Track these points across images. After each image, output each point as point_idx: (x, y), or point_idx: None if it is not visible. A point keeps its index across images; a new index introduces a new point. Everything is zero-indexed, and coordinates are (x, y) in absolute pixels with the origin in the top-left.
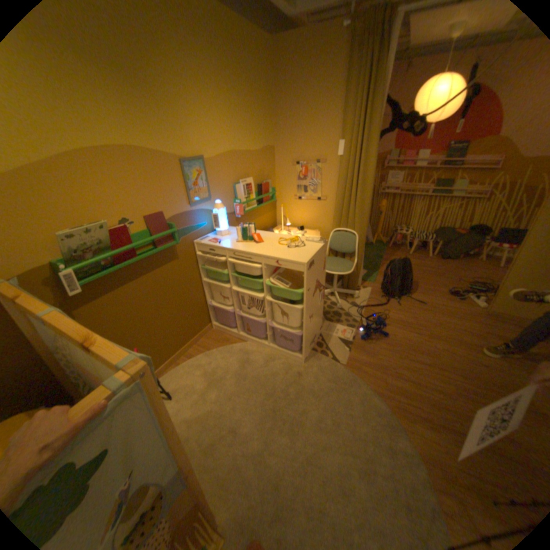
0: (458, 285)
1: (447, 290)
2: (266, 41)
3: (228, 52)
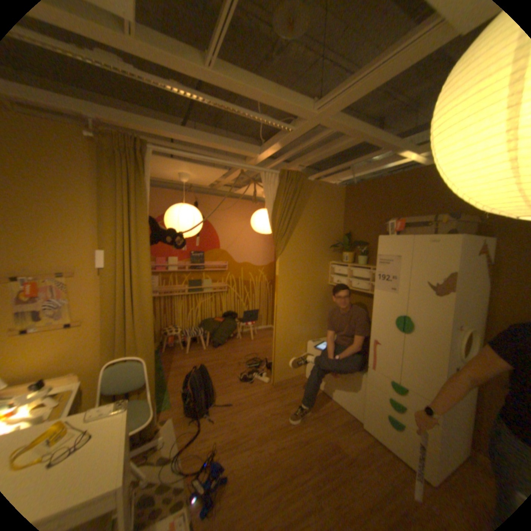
0: (240, 370)
1: (237, 380)
2: None
3: None
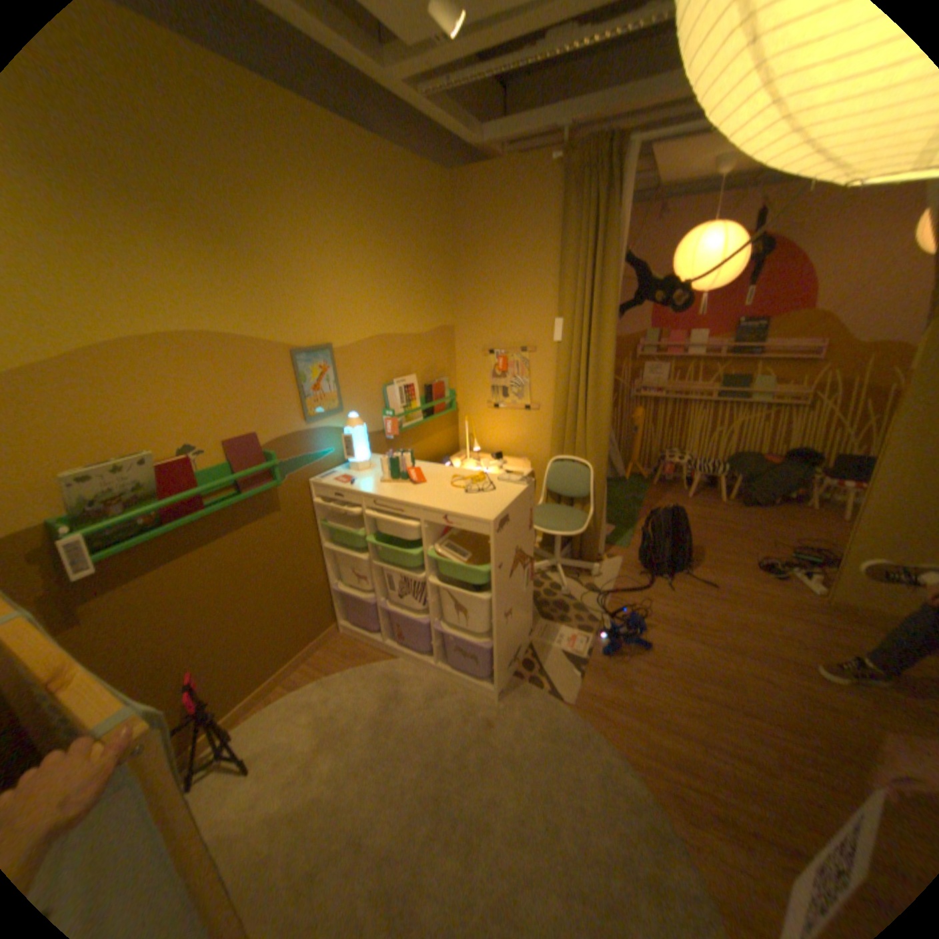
0: (775, 554)
1: (755, 562)
2: (439, 177)
3: (377, 193)
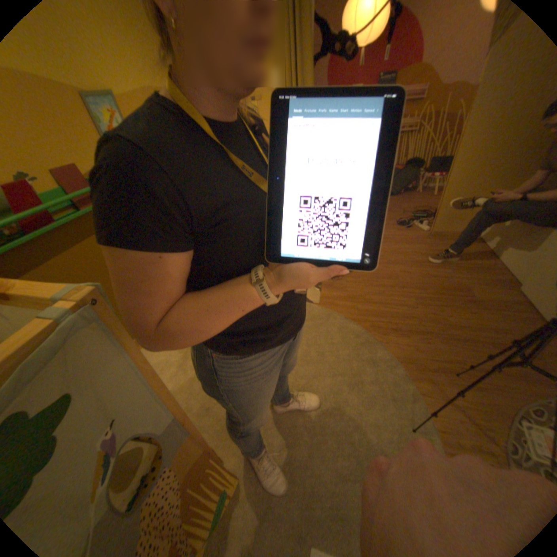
0: (404, 215)
1: (395, 220)
2: None
3: None
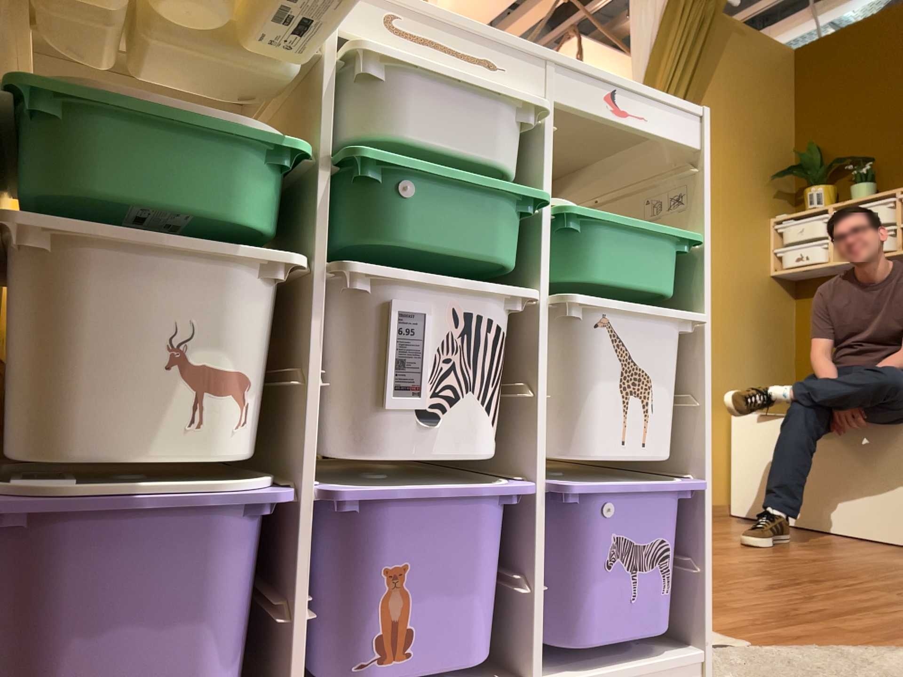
0: None
1: None
2: None
3: None
